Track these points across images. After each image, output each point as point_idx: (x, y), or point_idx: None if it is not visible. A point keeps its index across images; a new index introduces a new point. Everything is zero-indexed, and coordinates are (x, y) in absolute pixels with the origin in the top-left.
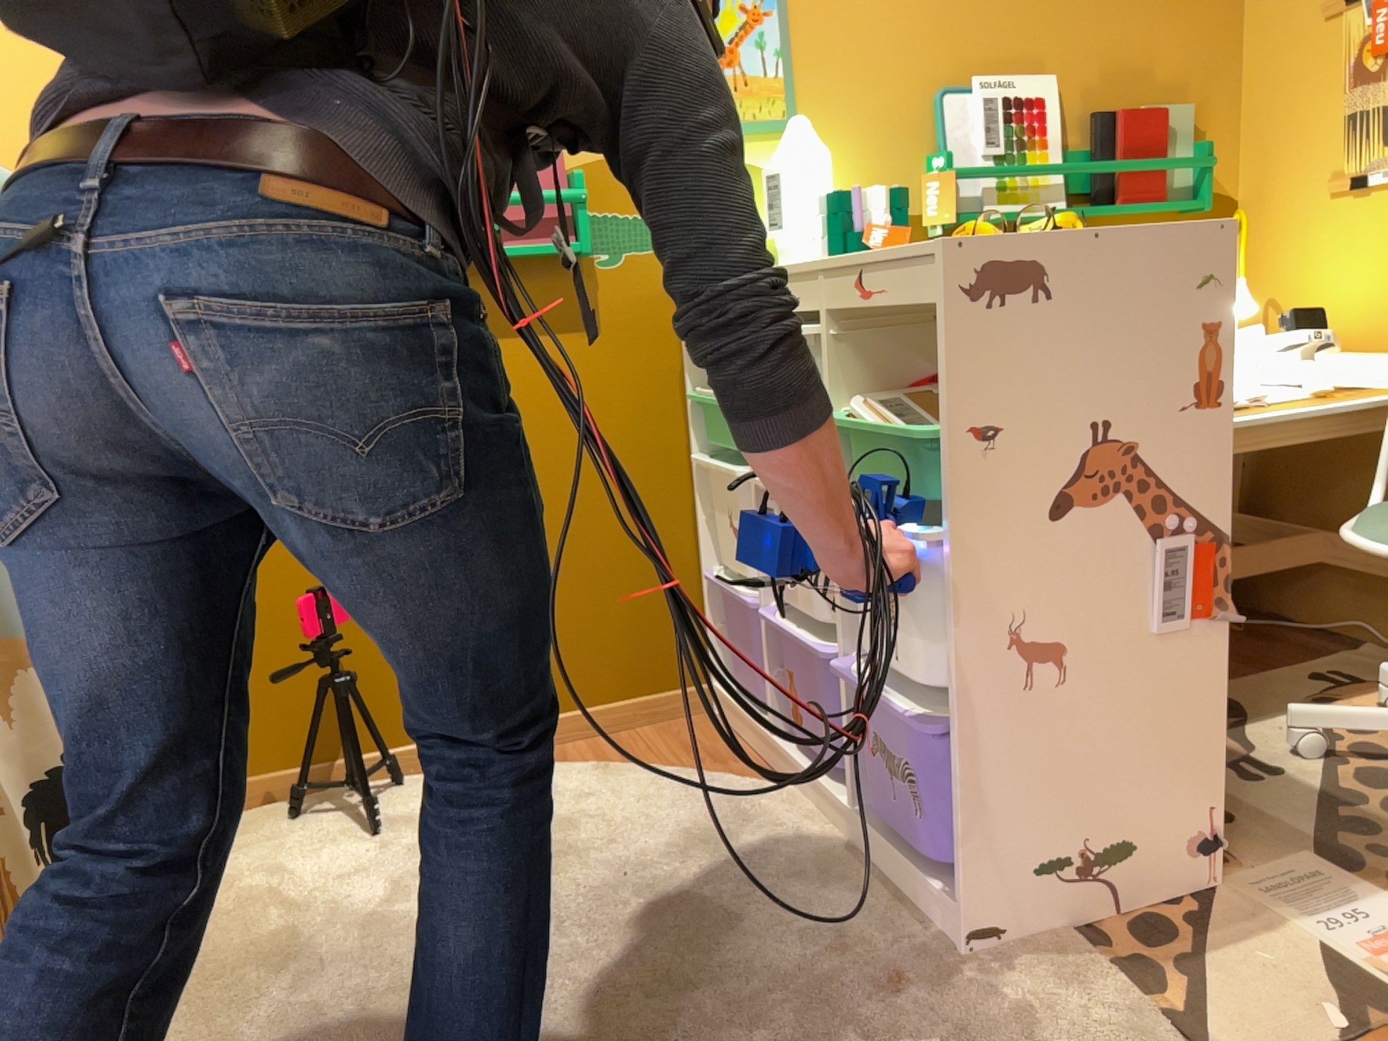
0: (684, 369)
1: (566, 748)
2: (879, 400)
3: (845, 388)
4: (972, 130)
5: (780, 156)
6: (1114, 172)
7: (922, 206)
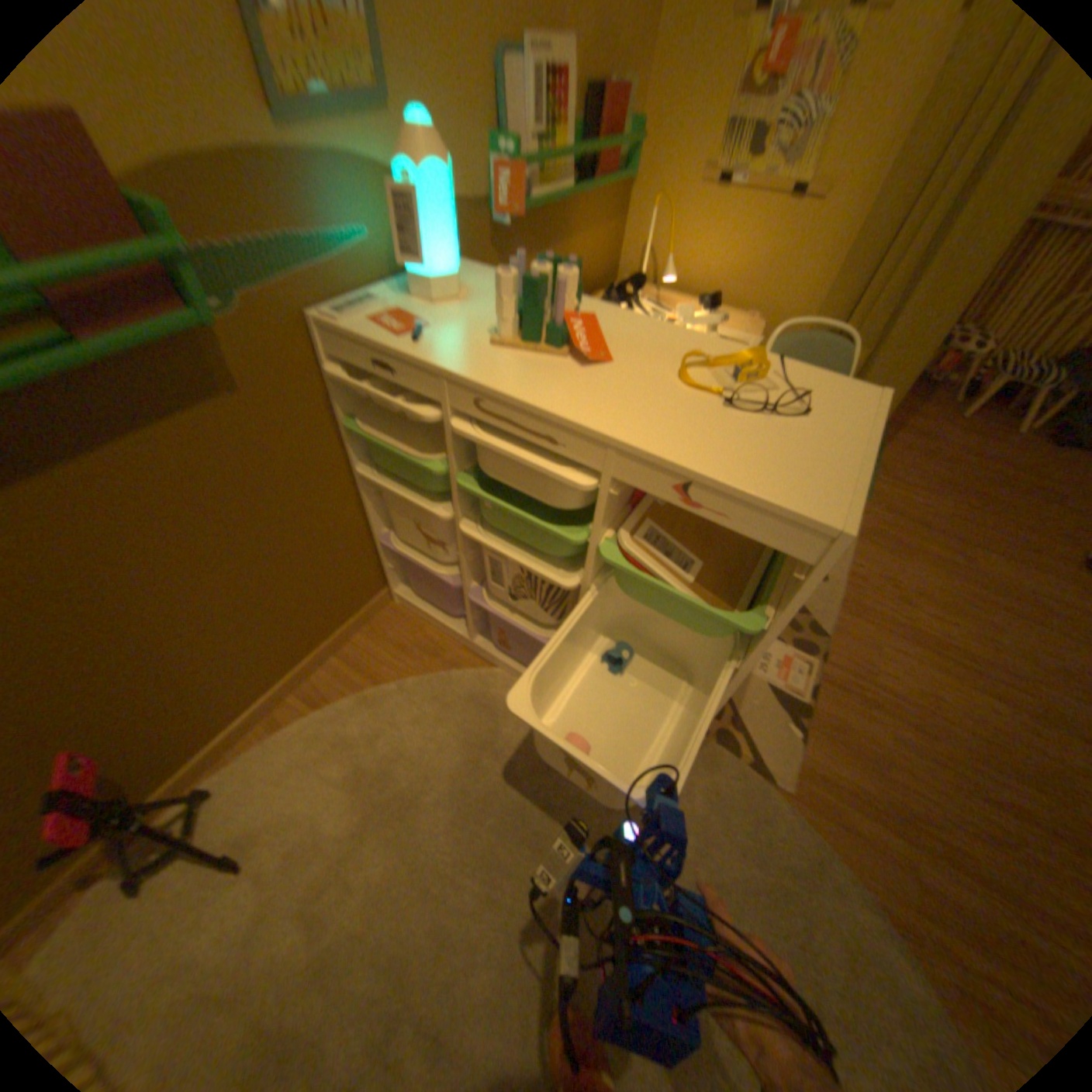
0: (328, 394)
1: (314, 682)
2: (636, 523)
3: (608, 516)
4: (524, 98)
5: (406, 159)
6: (598, 143)
7: (488, 184)
